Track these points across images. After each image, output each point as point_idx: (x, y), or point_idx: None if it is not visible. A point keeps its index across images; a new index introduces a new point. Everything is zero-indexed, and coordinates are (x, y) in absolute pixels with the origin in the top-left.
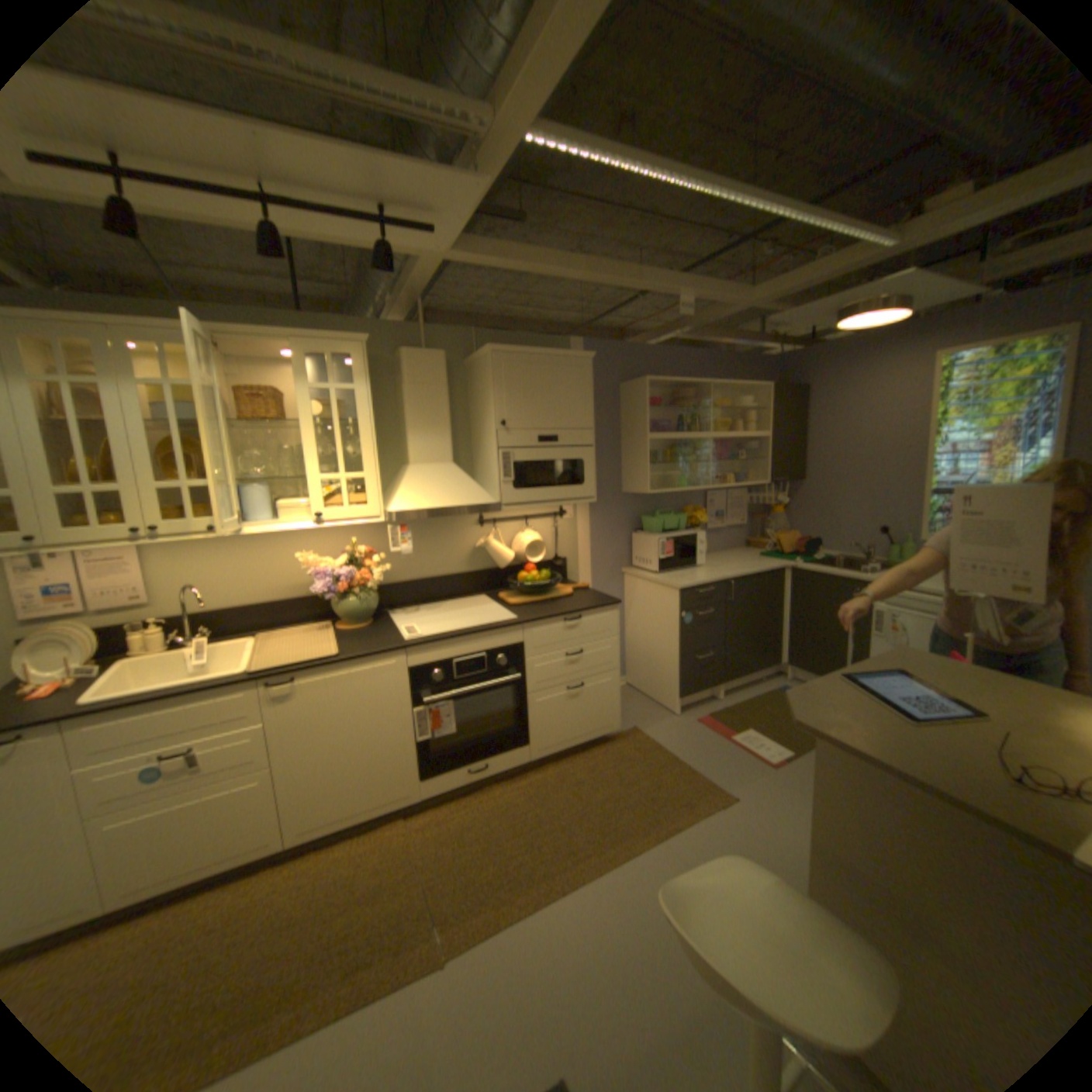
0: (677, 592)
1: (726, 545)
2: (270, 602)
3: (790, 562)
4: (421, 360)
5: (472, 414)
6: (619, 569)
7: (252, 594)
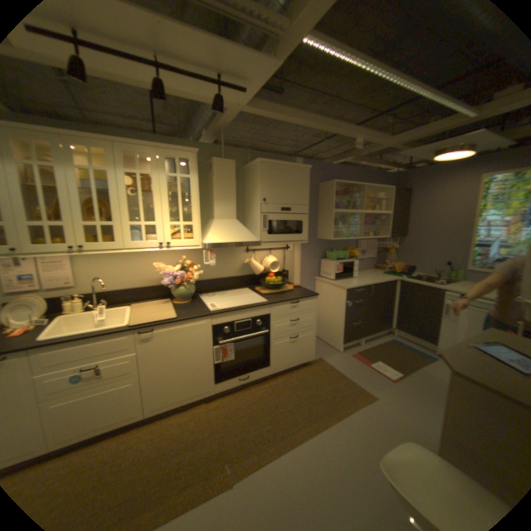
0: (346, 290)
1: (366, 267)
2: (139, 288)
3: (400, 277)
4: (223, 164)
5: (246, 194)
6: (314, 277)
7: (130, 283)
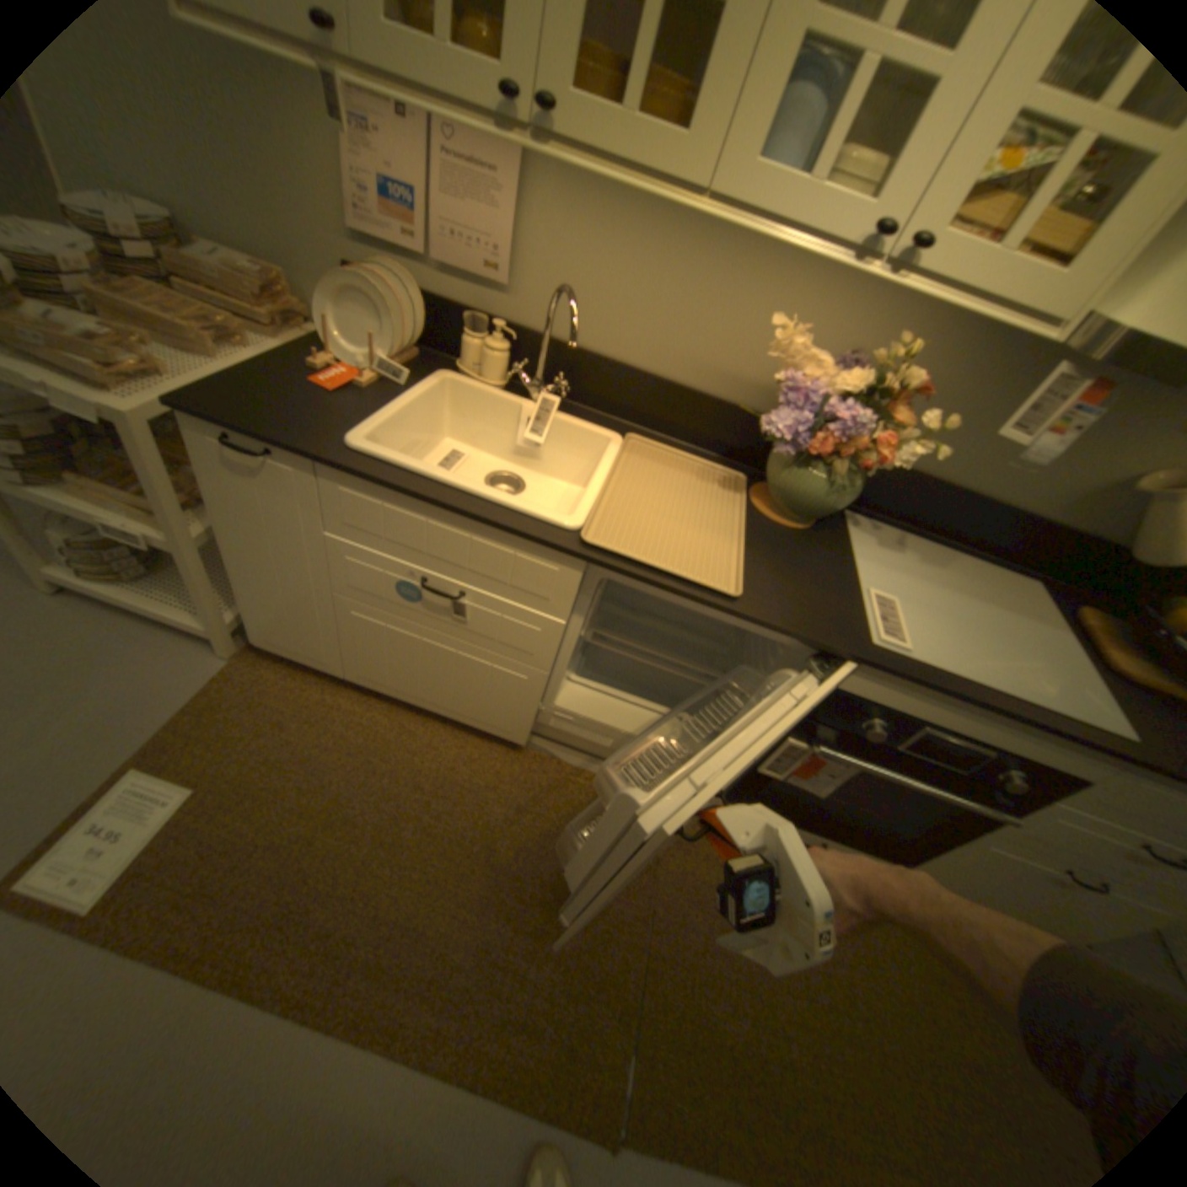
0: None
1: None
2: (673, 382)
3: None
4: None
5: None
6: None
7: (656, 352)
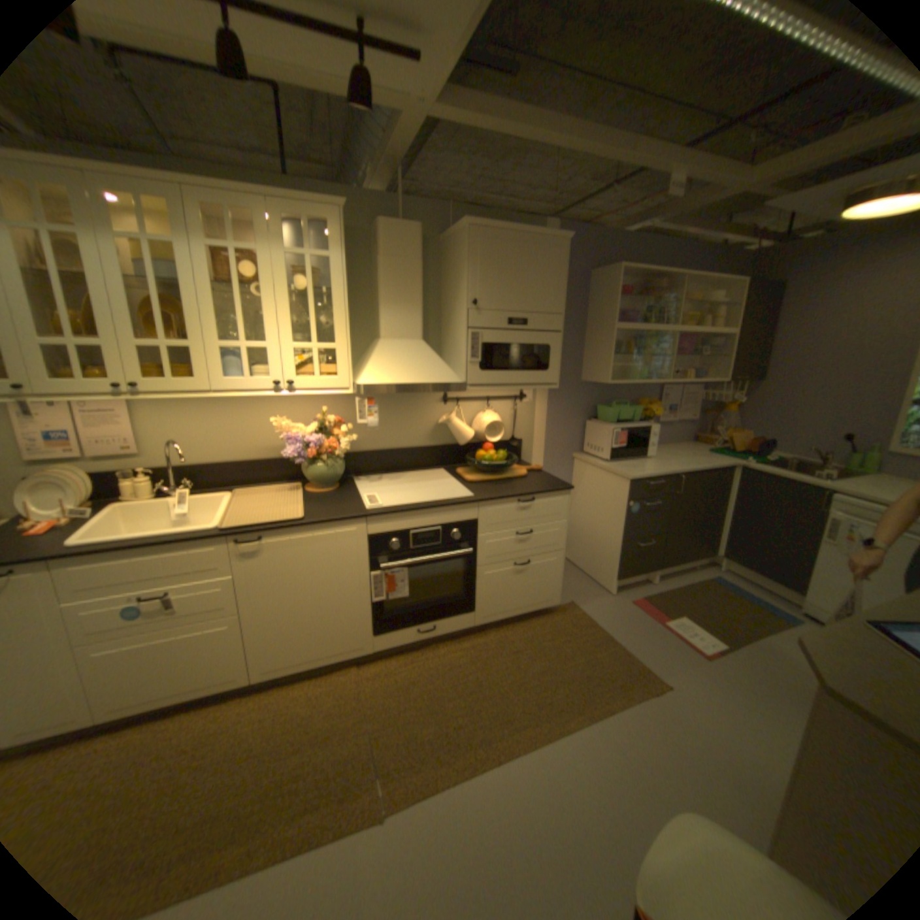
0: (628, 481)
1: (675, 438)
2: (246, 461)
3: (741, 460)
4: (397, 231)
5: (443, 292)
6: (570, 454)
7: (231, 452)
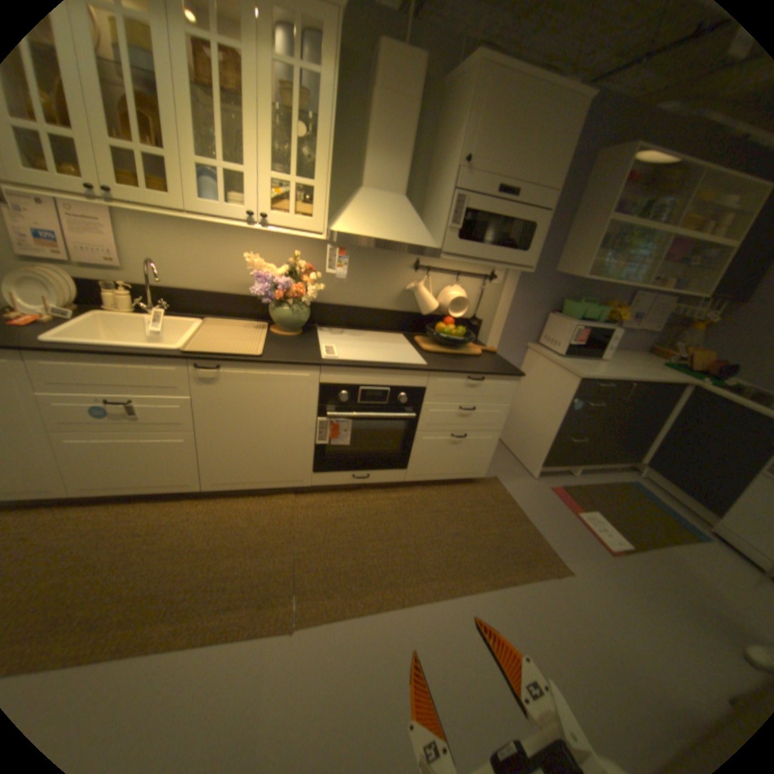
0: (578, 379)
1: (631, 346)
2: (220, 293)
3: (696, 379)
4: (399, 59)
5: (436, 147)
6: (525, 342)
7: (206, 282)
